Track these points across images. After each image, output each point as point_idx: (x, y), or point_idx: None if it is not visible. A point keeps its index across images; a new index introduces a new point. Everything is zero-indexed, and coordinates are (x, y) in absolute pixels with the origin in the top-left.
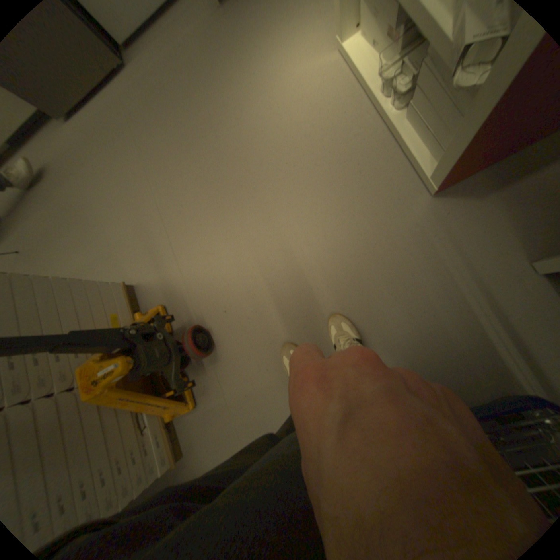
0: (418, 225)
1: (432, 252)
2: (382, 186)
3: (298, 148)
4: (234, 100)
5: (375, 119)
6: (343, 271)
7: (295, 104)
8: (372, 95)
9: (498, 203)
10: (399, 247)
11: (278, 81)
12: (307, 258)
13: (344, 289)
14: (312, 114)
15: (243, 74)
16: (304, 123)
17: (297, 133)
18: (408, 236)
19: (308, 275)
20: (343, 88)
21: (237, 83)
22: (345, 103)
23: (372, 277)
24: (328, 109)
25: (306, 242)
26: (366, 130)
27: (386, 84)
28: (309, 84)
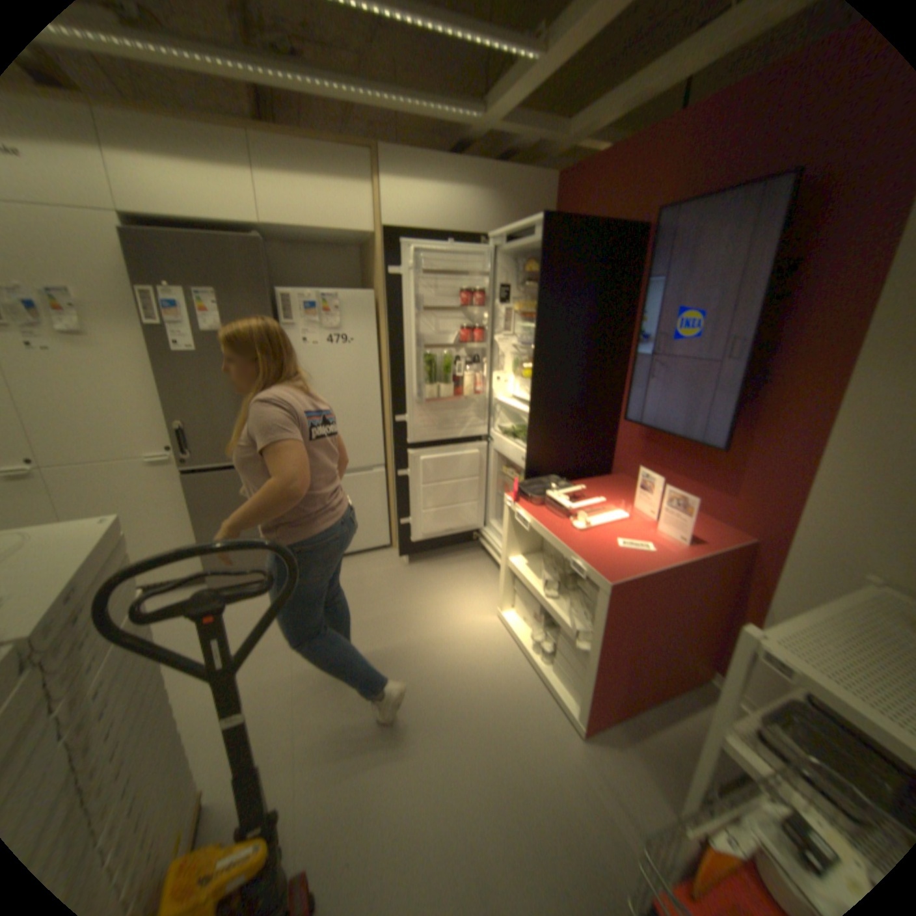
0: (575, 773)
1: (593, 804)
2: (538, 728)
3: (463, 678)
4: (408, 626)
5: (527, 672)
6: (507, 817)
7: (462, 644)
8: (523, 654)
9: (634, 762)
10: (562, 794)
11: (449, 624)
12: (467, 794)
13: (510, 842)
14: (476, 654)
15: (419, 611)
16: (469, 660)
17: (462, 666)
18: (568, 783)
19: (467, 817)
20: (501, 644)
21: (412, 615)
22: (503, 654)
23: (539, 829)
24: (489, 654)
25: (466, 774)
26: (521, 678)
27: (534, 649)
28: (474, 634)
